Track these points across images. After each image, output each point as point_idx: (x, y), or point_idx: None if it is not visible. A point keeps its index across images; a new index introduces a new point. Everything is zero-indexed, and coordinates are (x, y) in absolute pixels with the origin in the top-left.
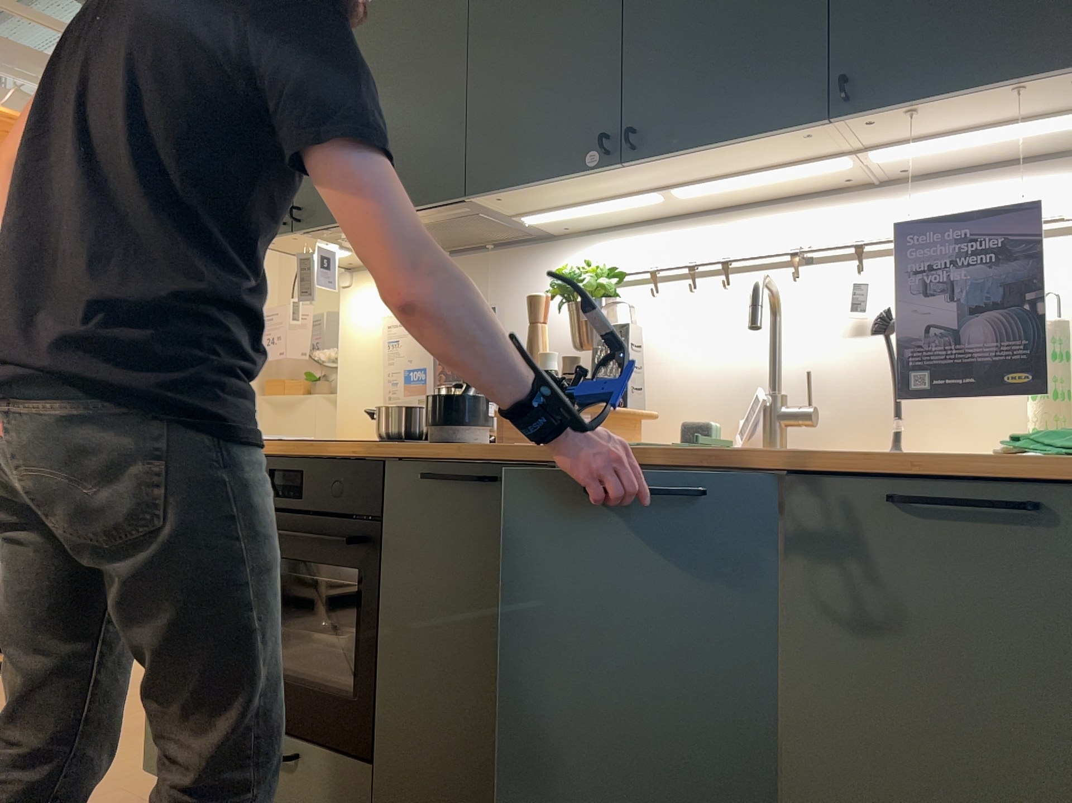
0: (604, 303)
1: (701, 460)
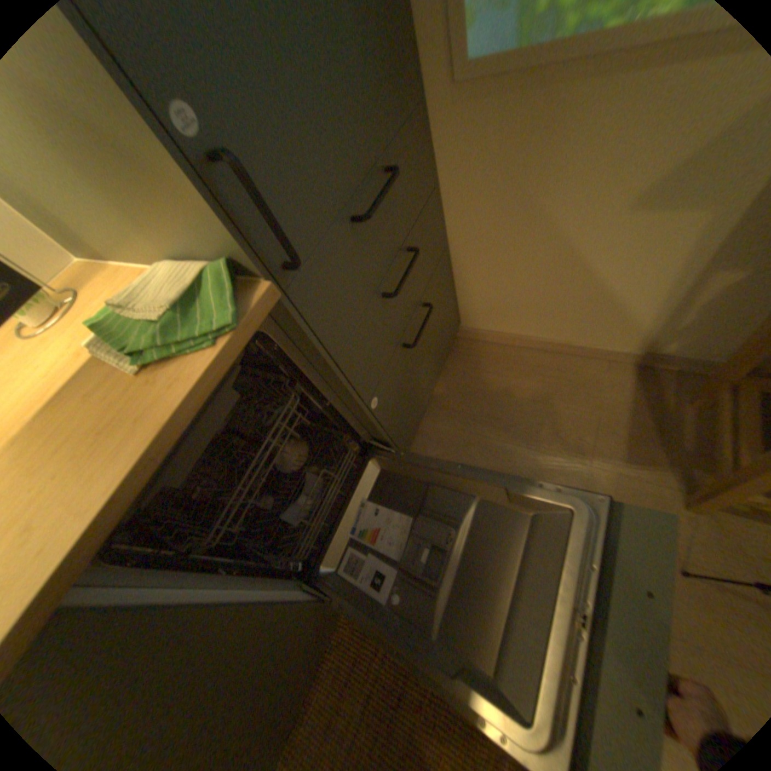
0: None
1: None
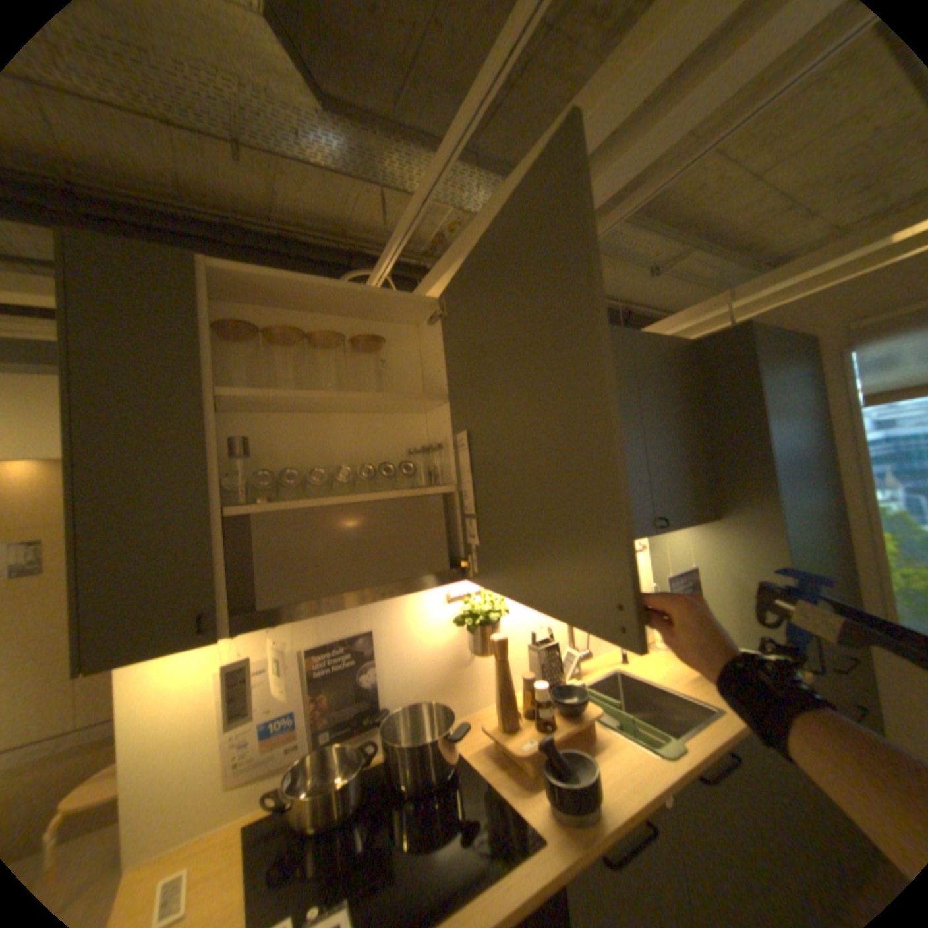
0: (497, 620)
1: (732, 741)
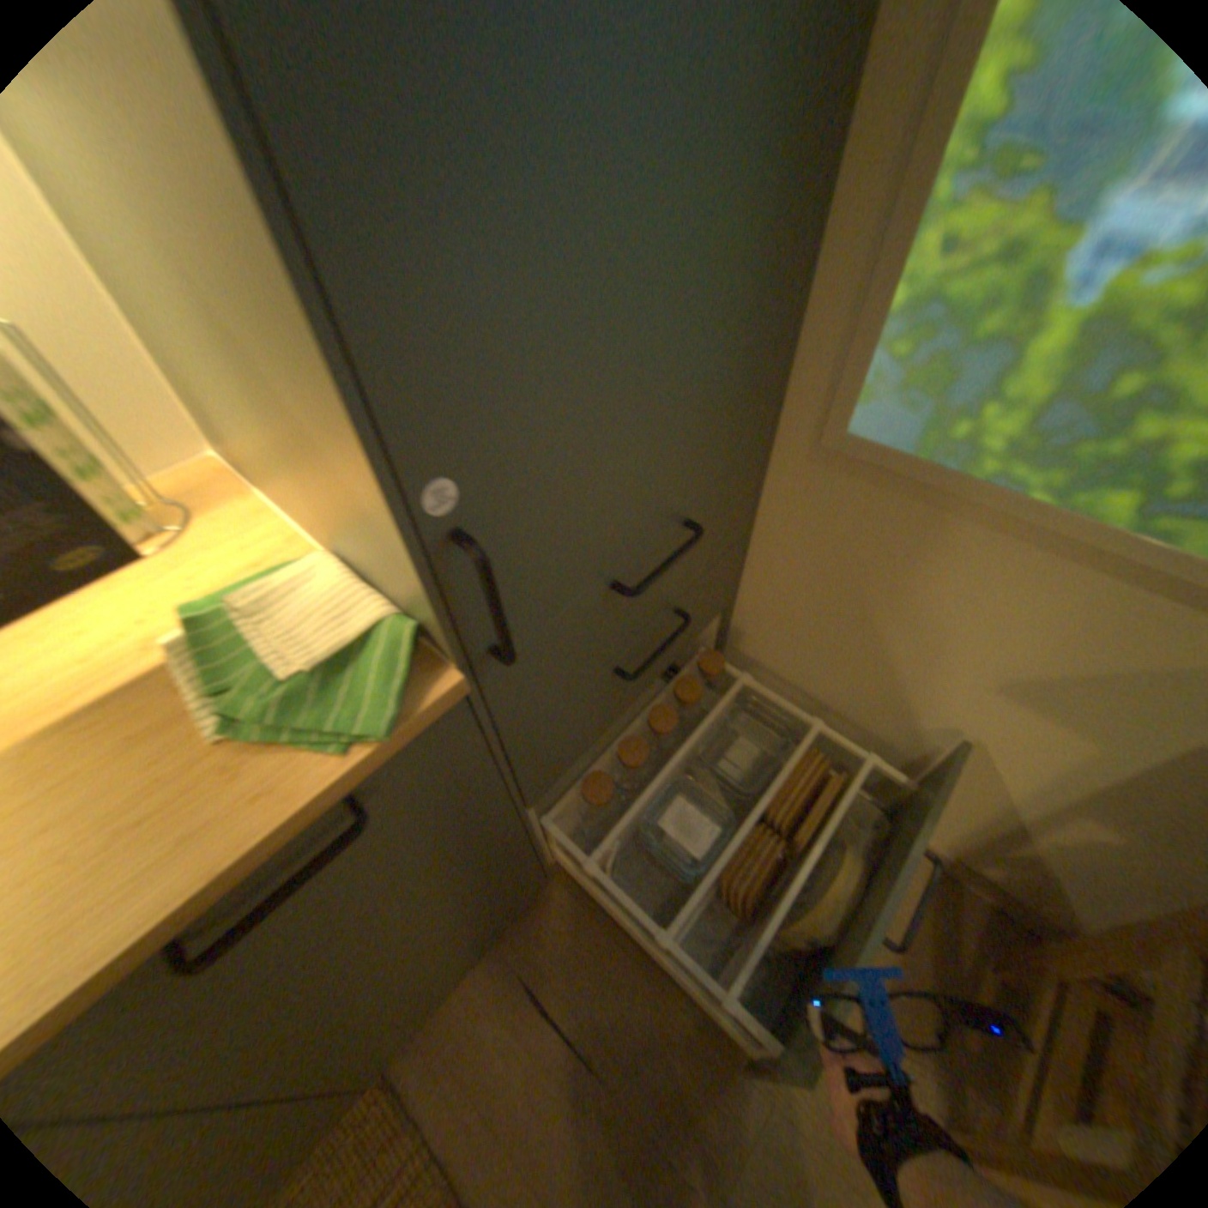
0: None
1: None
